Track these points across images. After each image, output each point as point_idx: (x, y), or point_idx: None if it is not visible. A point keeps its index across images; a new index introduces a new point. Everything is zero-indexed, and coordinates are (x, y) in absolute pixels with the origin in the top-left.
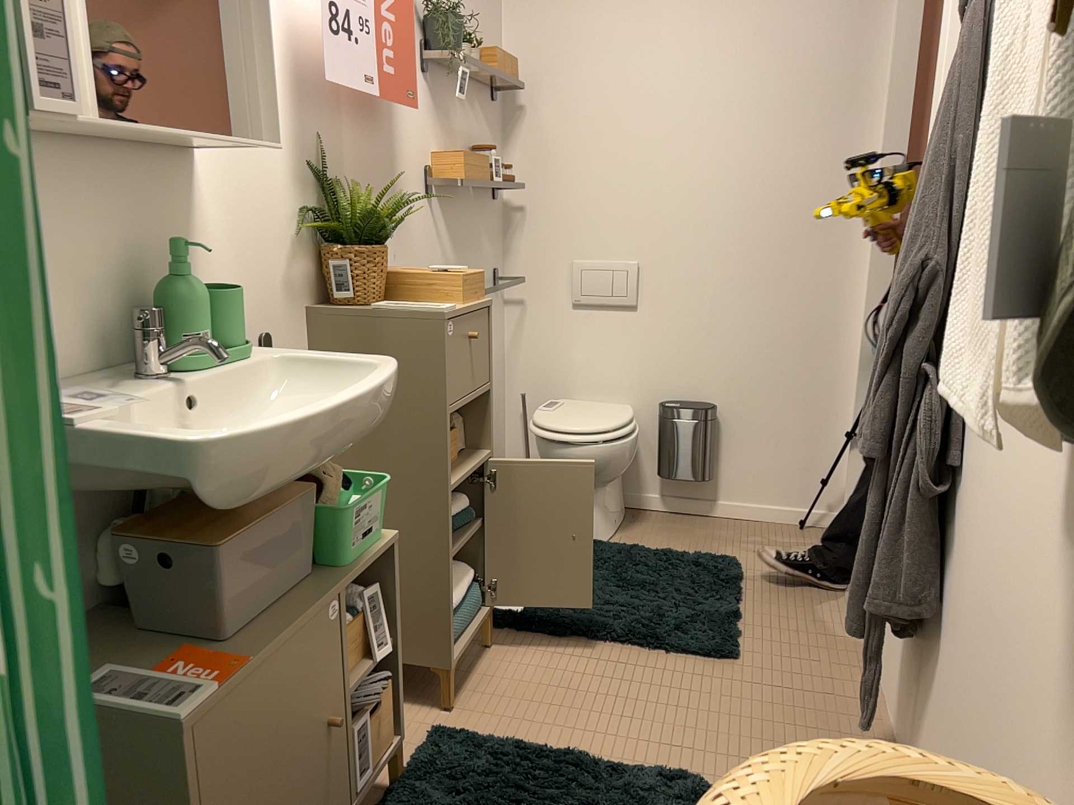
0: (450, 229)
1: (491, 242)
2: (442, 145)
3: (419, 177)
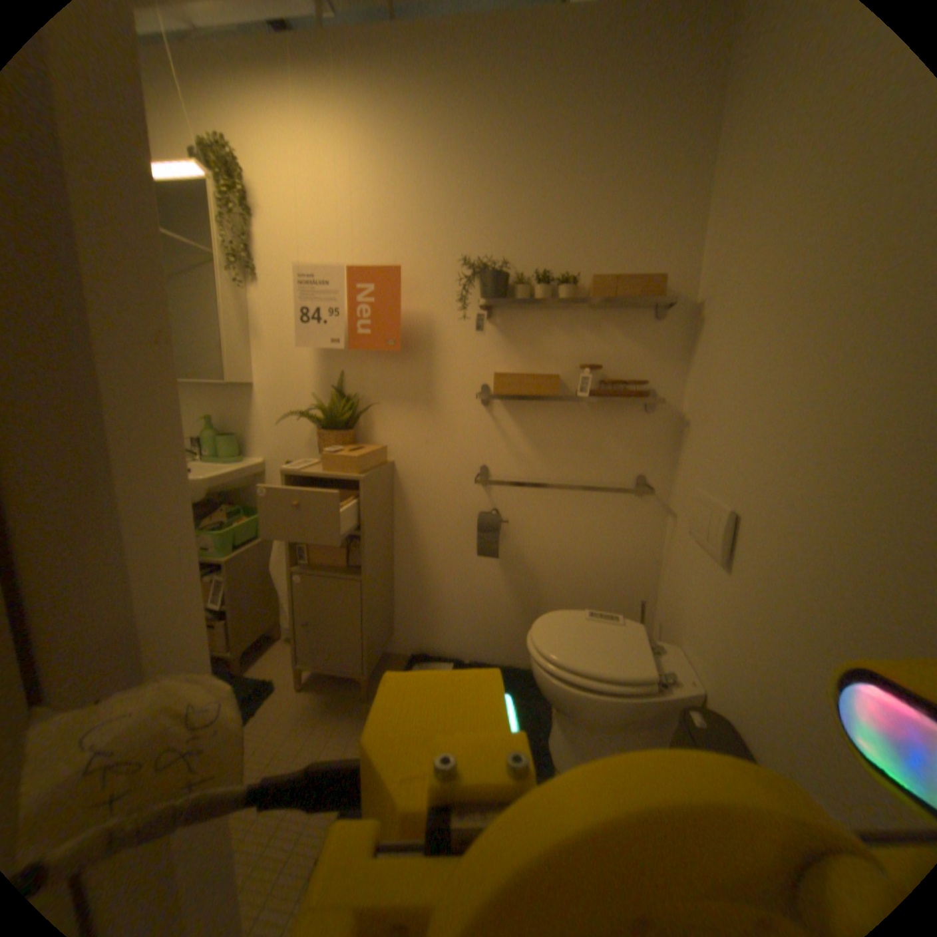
0: (526, 429)
1: (634, 447)
2: (518, 364)
3: (468, 389)
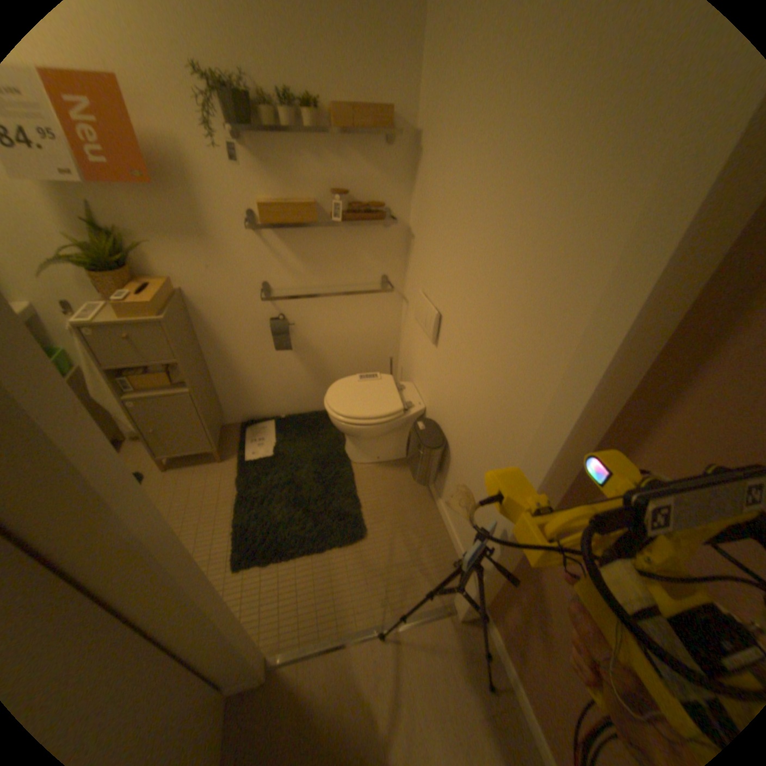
0: (294, 250)
1: (377, 257)
2: (277, 191)
3: (234, 217)
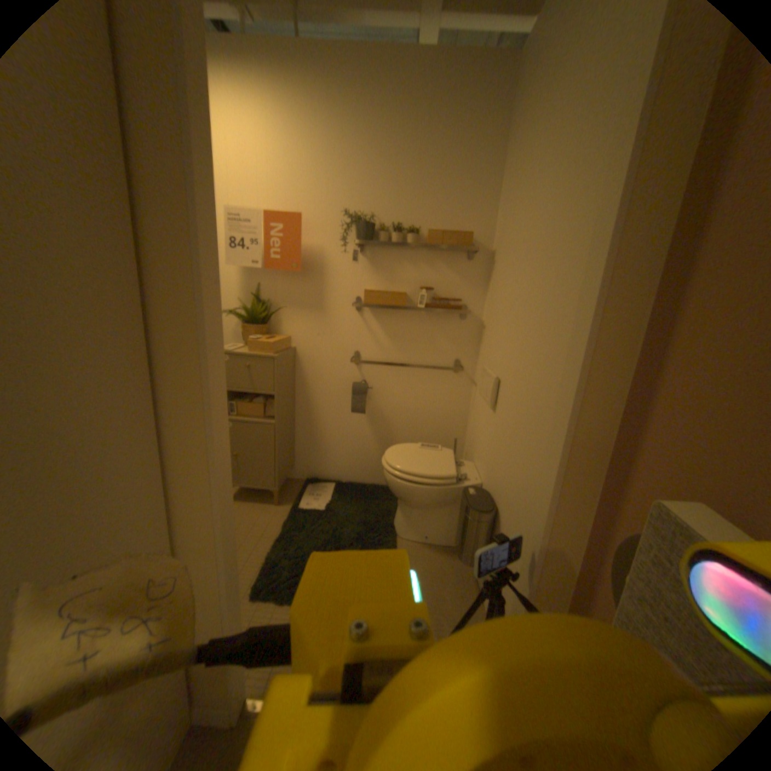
0: (386, 327)
1: (453, 340)
2: (381, 283)
3: (347, 298)
